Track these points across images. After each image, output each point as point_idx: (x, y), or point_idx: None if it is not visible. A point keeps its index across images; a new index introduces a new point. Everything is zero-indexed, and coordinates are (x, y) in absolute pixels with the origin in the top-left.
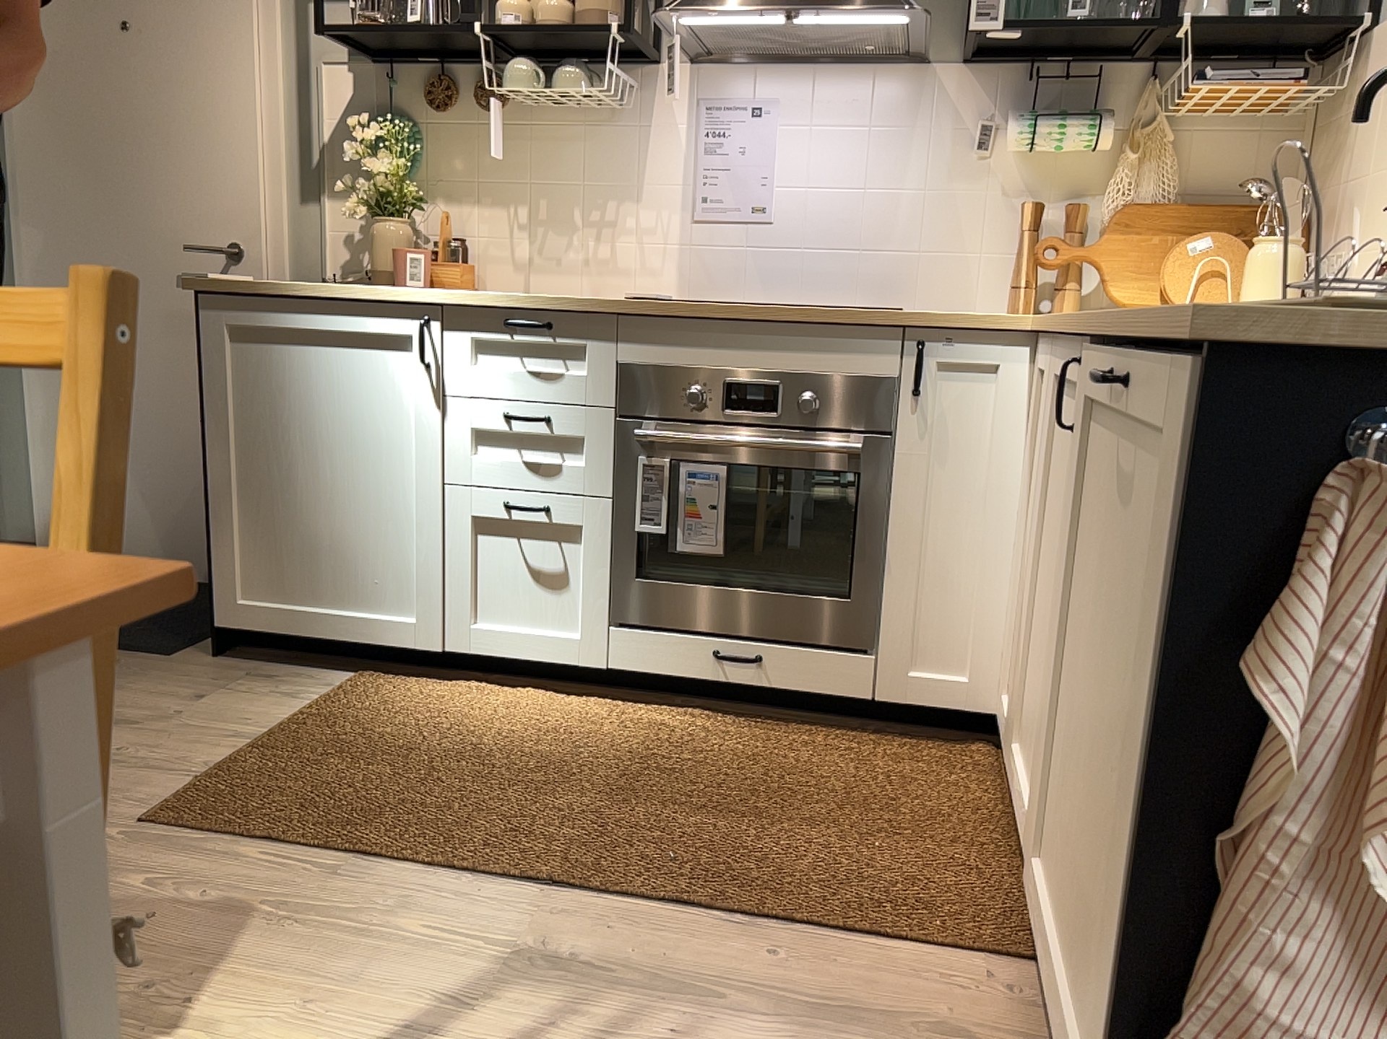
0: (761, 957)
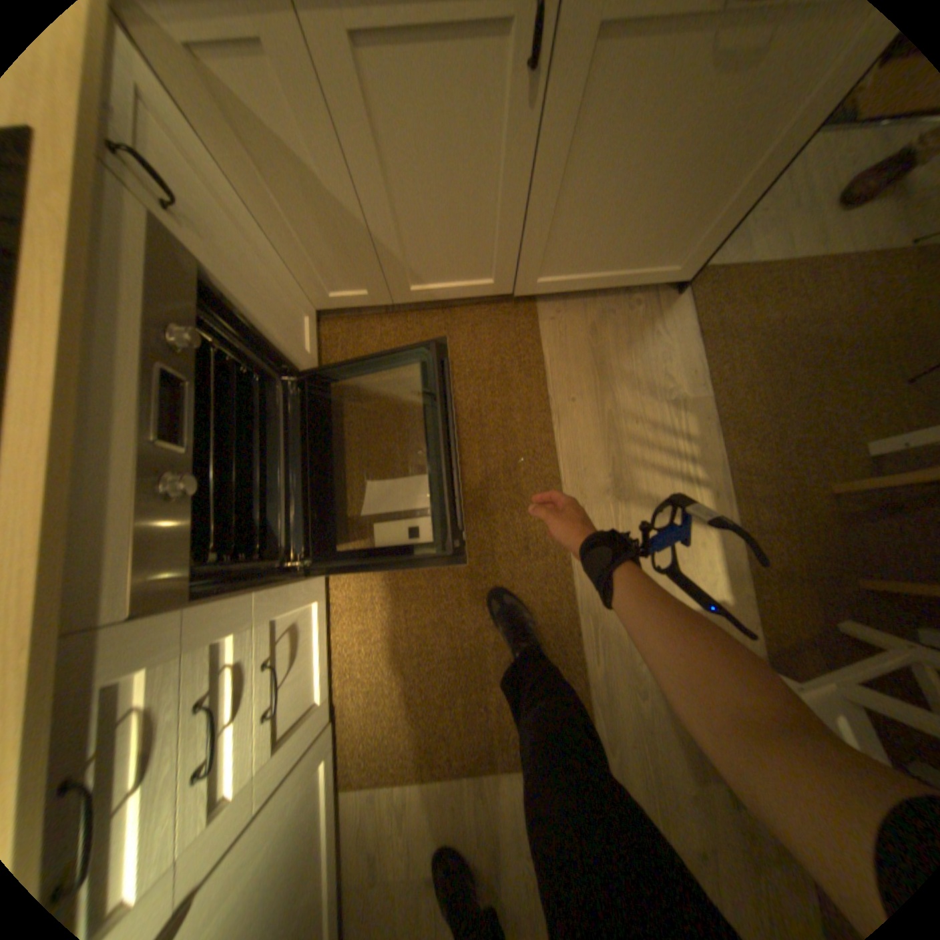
0: (581, 403)
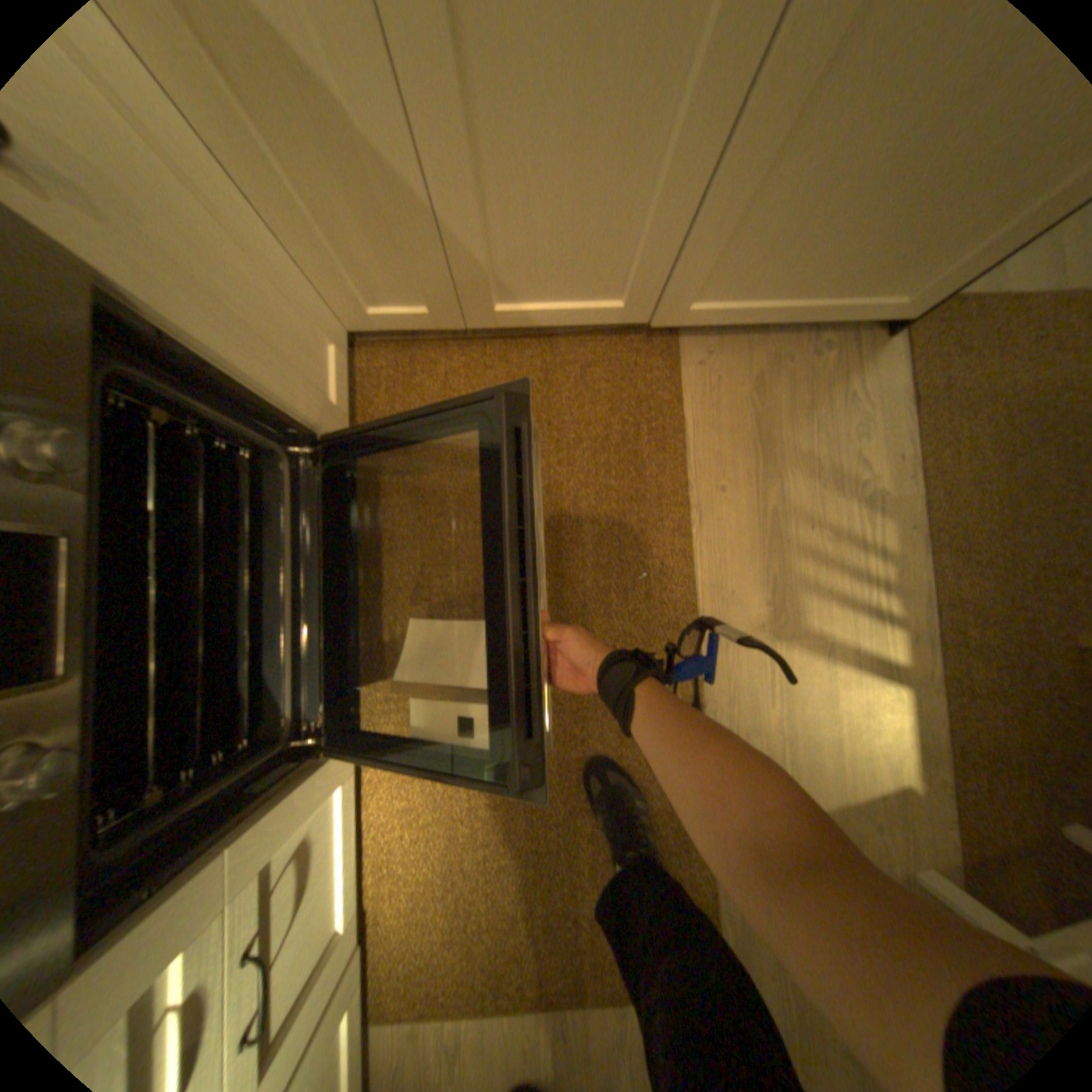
0: (735, 495)
